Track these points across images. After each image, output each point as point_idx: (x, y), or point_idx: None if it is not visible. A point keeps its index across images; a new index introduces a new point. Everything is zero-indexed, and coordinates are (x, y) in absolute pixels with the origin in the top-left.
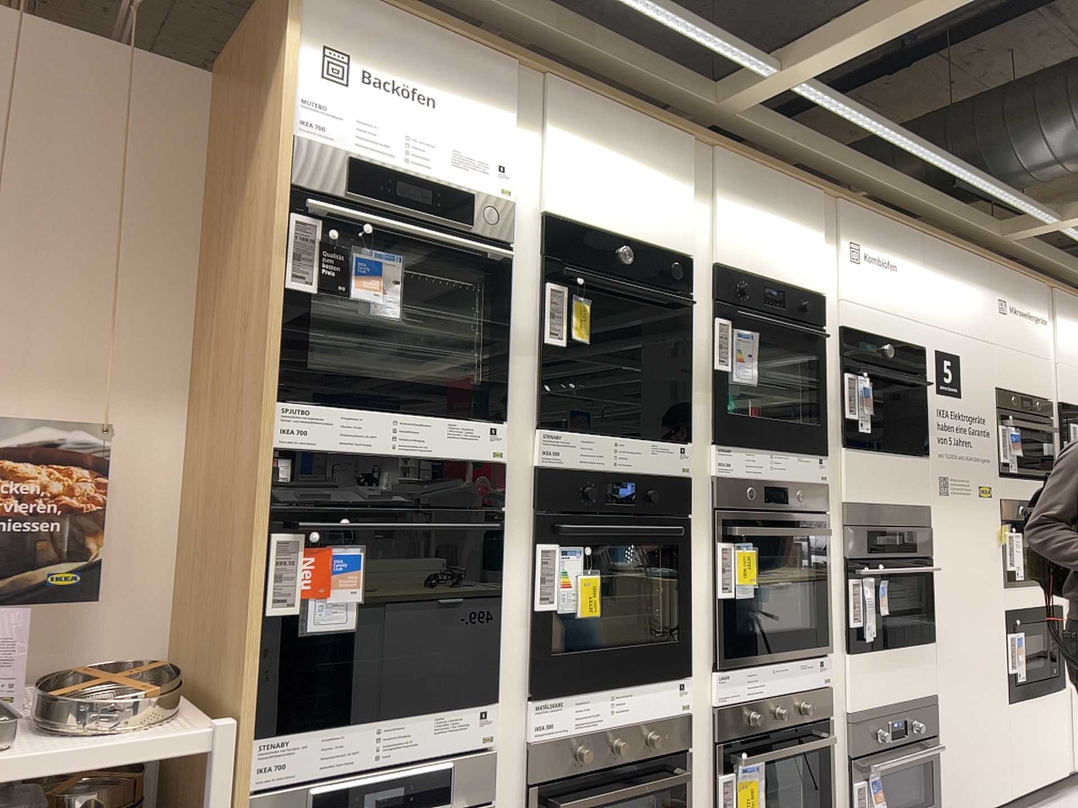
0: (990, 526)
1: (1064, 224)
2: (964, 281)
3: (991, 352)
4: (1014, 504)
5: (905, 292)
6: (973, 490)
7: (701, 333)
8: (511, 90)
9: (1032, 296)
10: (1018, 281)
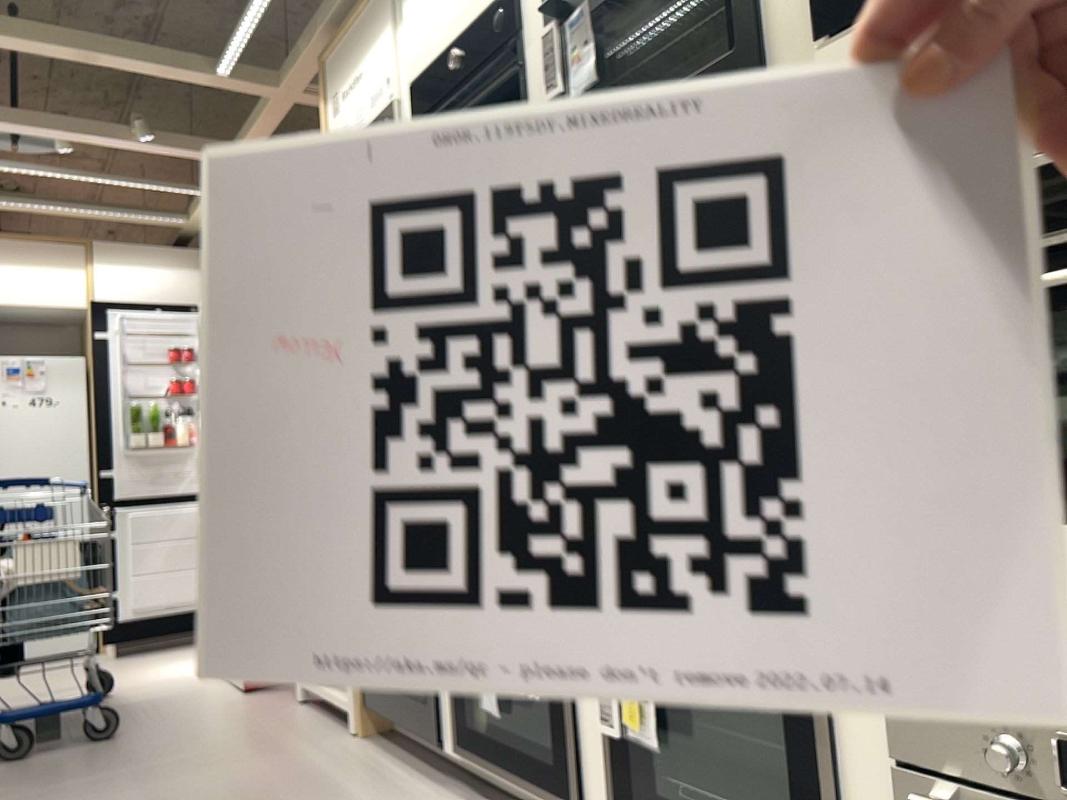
0: None
1: None
2: None
3: None
4: None
5: None
6: None
7: (538, 67)
8: (384, 10)
9: None
10: None
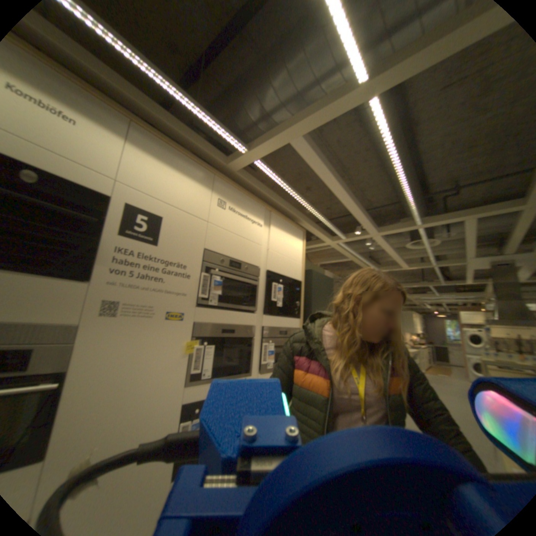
0: (178, 343)
1: (251, 152)
2: (183, 174)
3: (206, 226)
4: (212, 326)
5: (87, 147)
6: (157, 315)
7: None
8: None
9: (254, 209)
10: (242, 197)
